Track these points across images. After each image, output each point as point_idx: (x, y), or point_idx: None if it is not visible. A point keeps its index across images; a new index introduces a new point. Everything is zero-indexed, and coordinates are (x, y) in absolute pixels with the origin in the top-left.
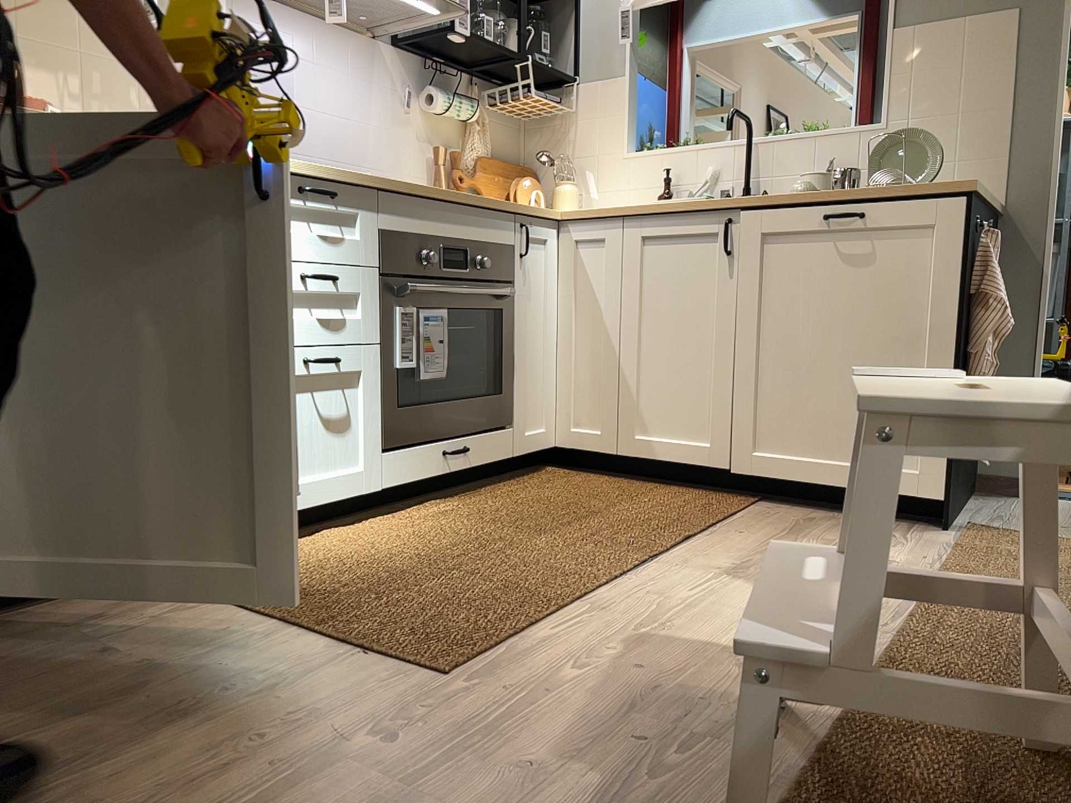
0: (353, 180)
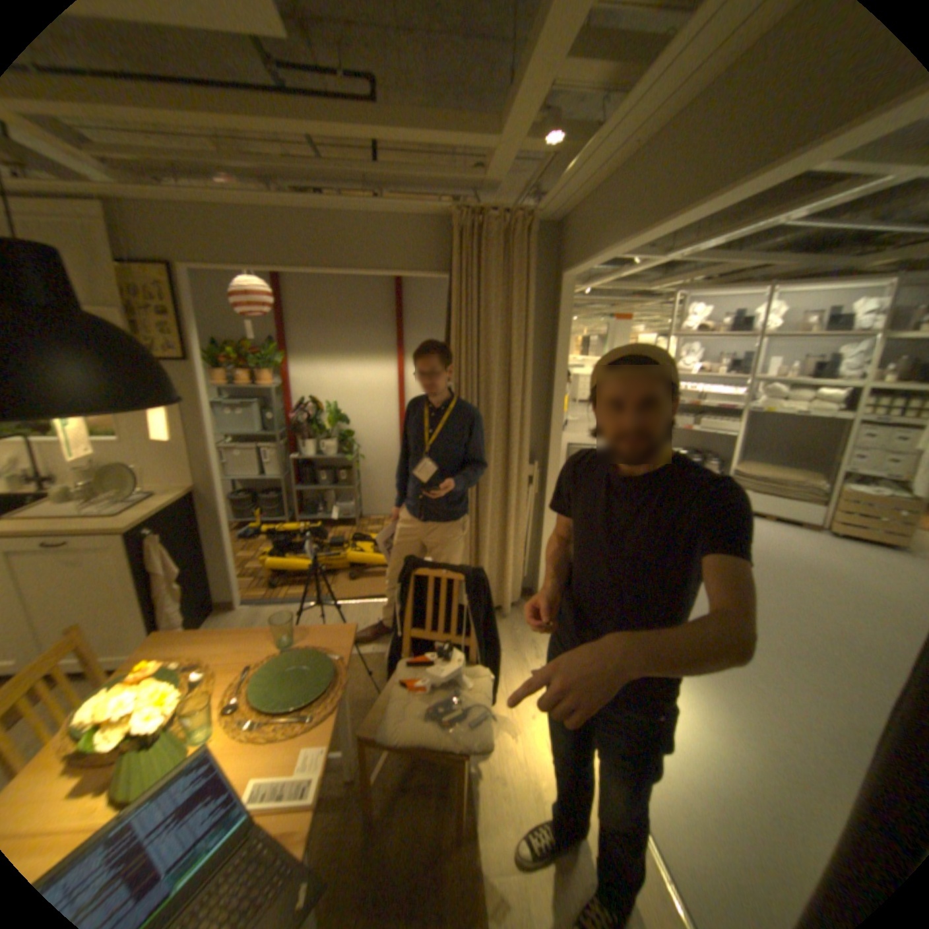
0: None
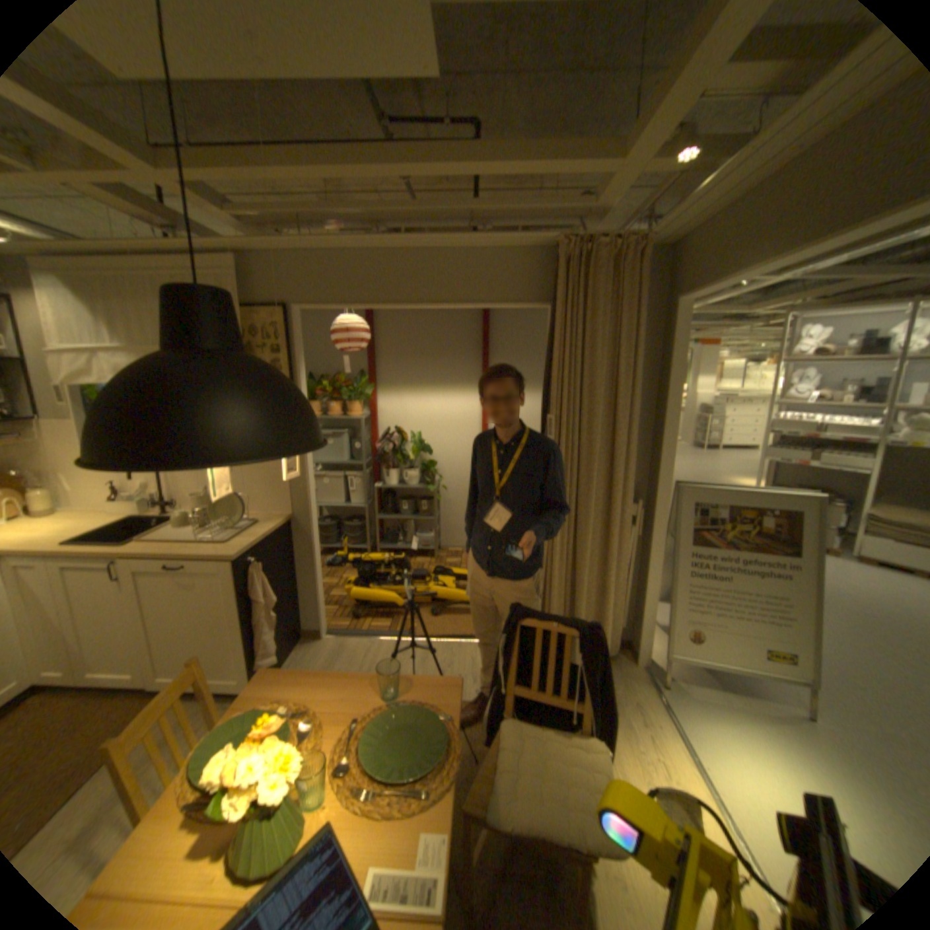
0: None
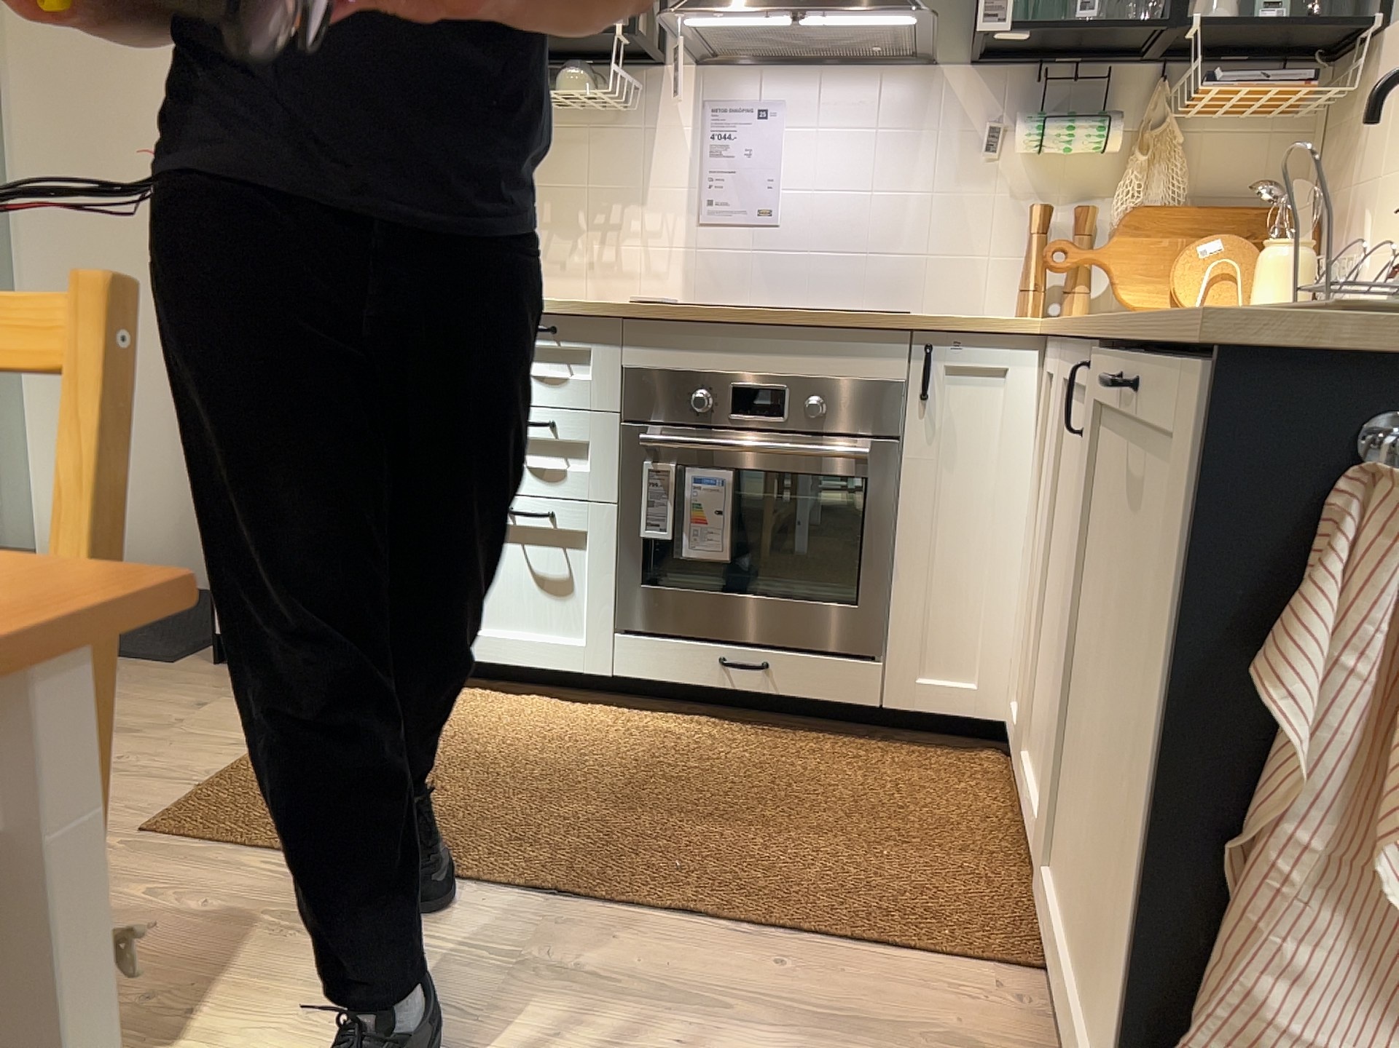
0: (575, 310)
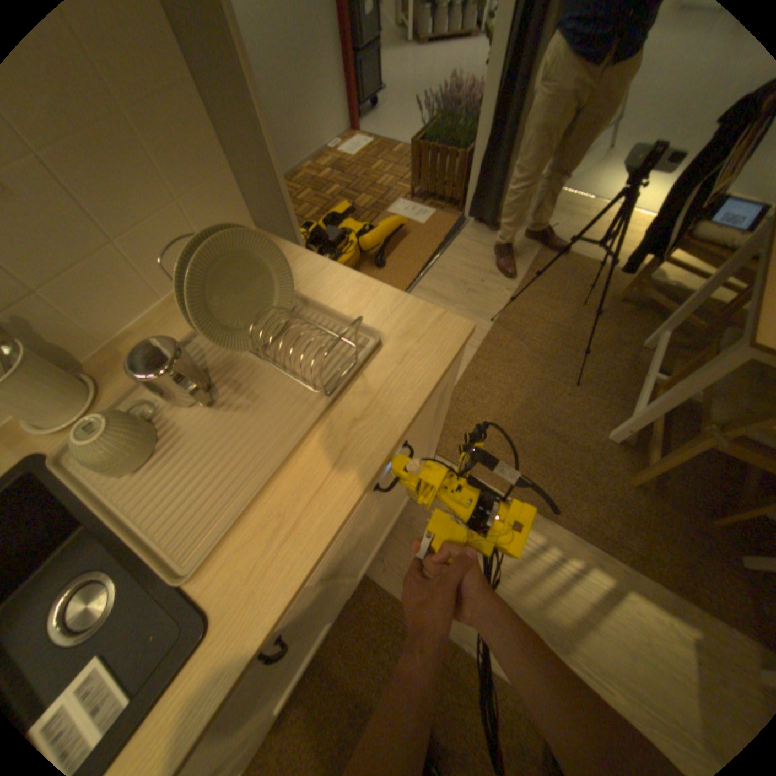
0: None
